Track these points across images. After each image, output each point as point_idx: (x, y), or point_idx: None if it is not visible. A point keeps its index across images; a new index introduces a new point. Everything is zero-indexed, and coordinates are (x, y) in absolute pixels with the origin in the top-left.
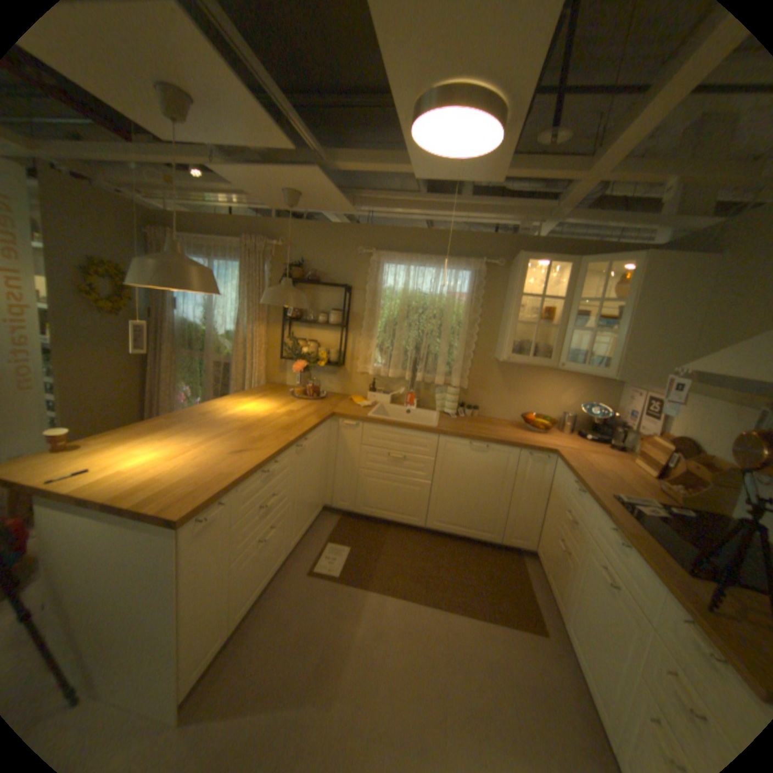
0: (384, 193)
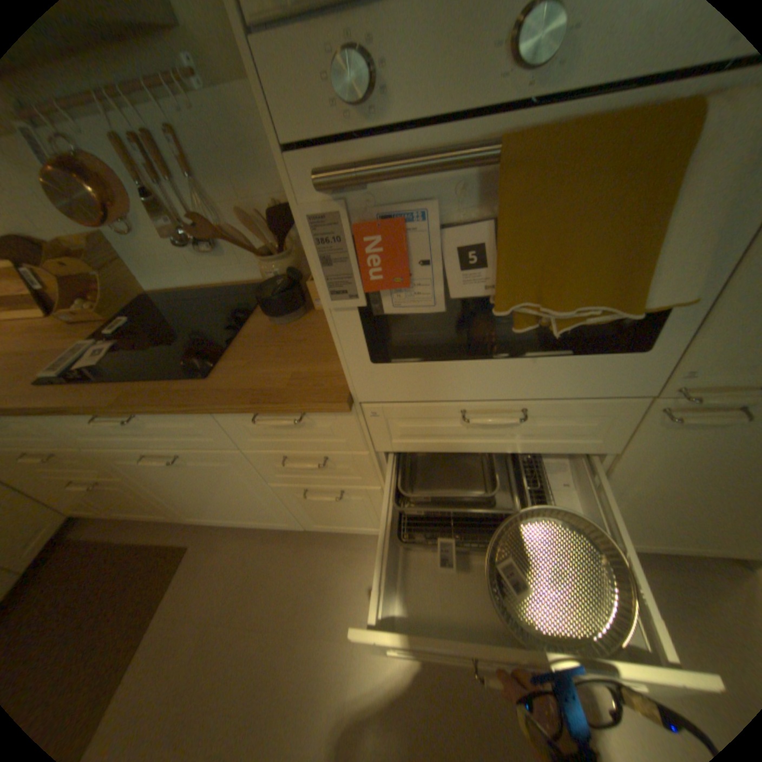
0: None
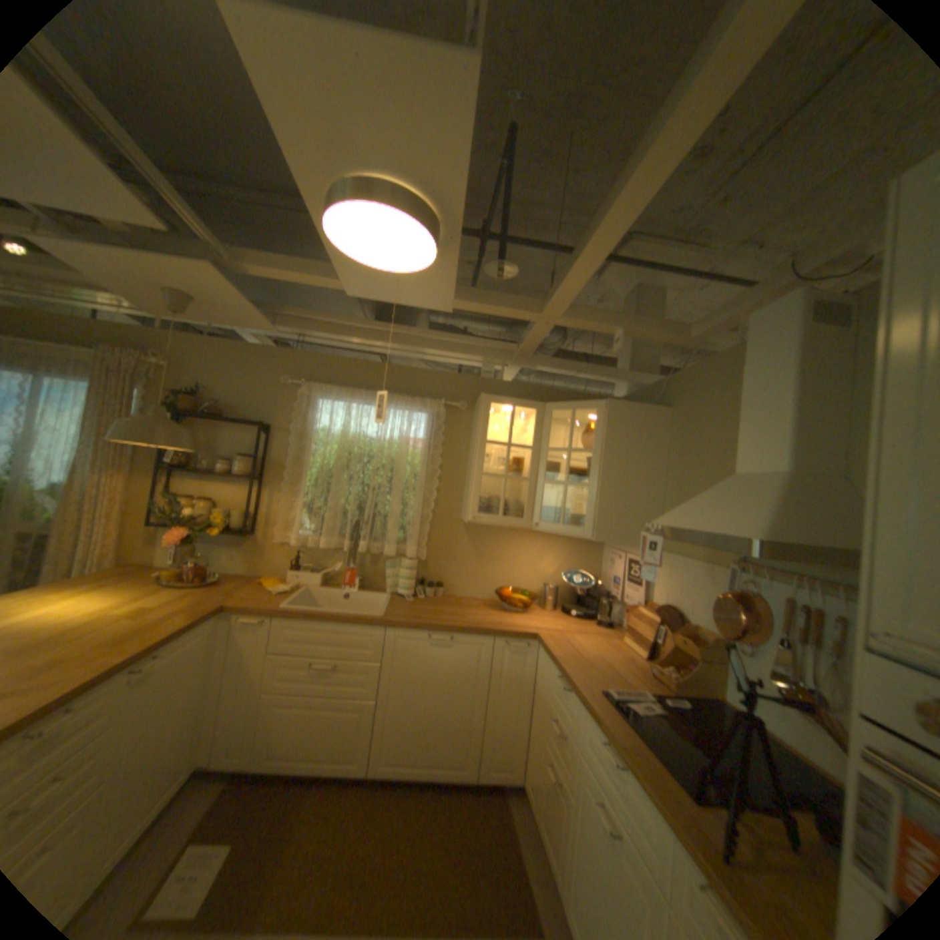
0: (317, 314)
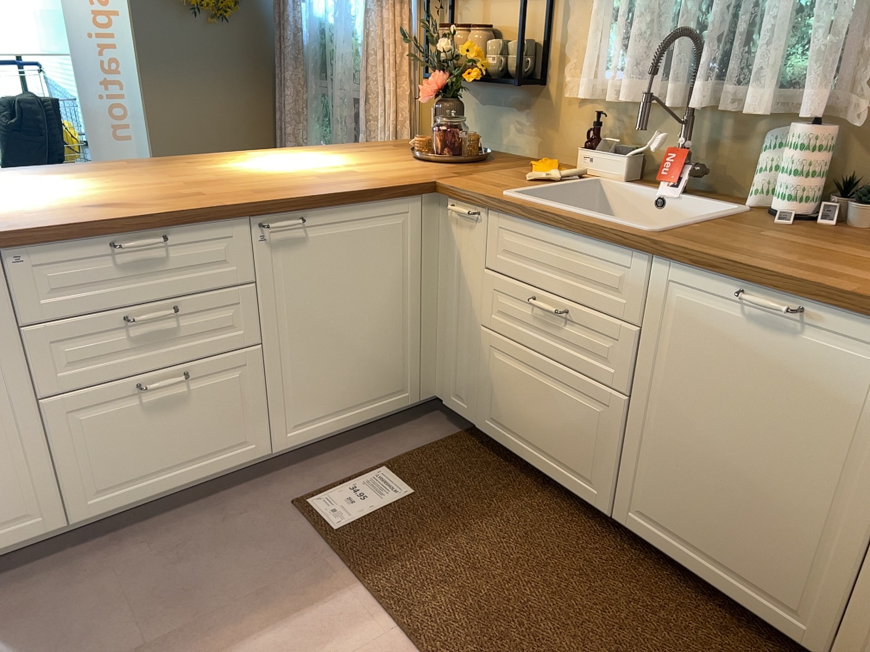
0: None
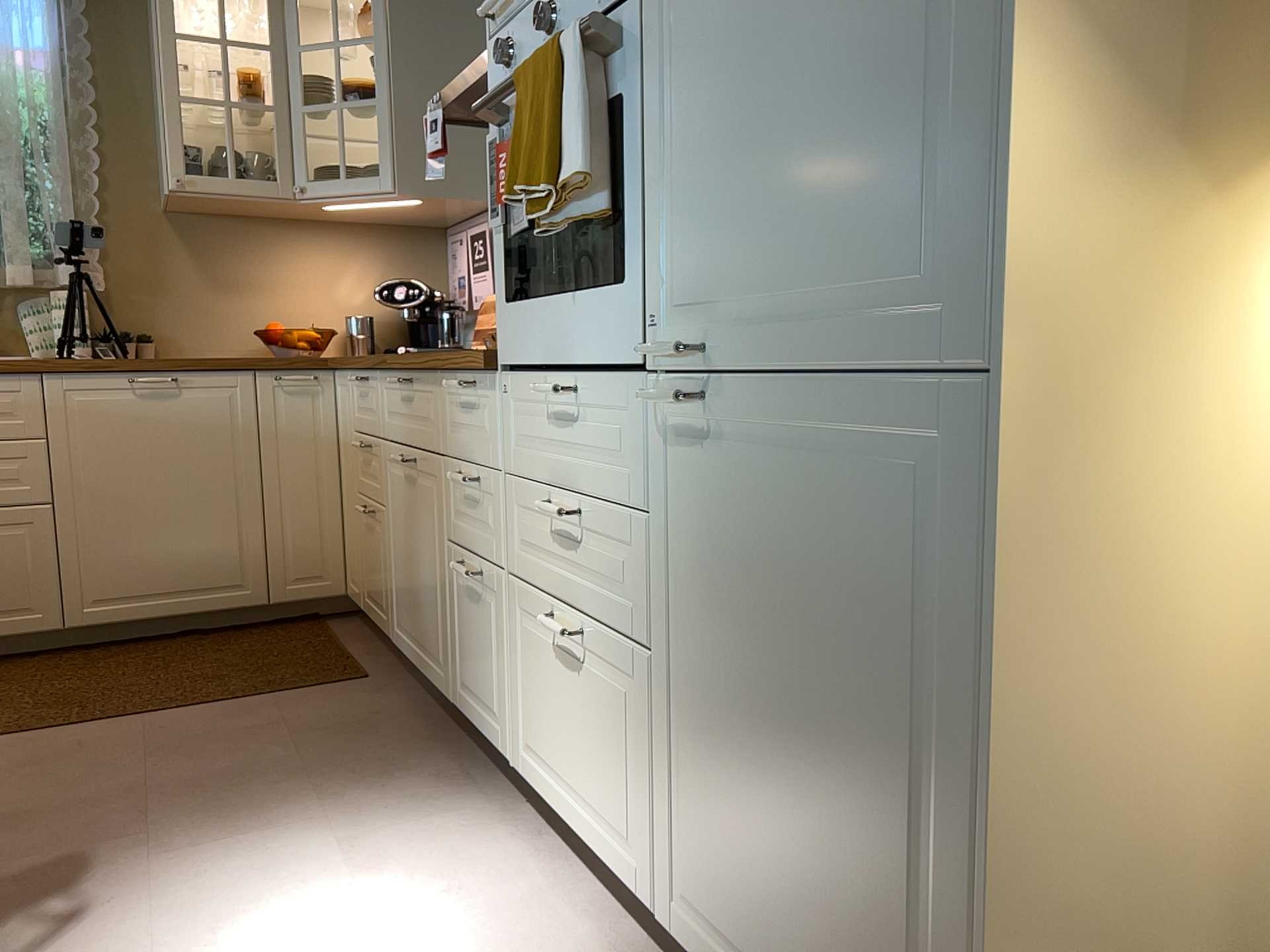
0: None
